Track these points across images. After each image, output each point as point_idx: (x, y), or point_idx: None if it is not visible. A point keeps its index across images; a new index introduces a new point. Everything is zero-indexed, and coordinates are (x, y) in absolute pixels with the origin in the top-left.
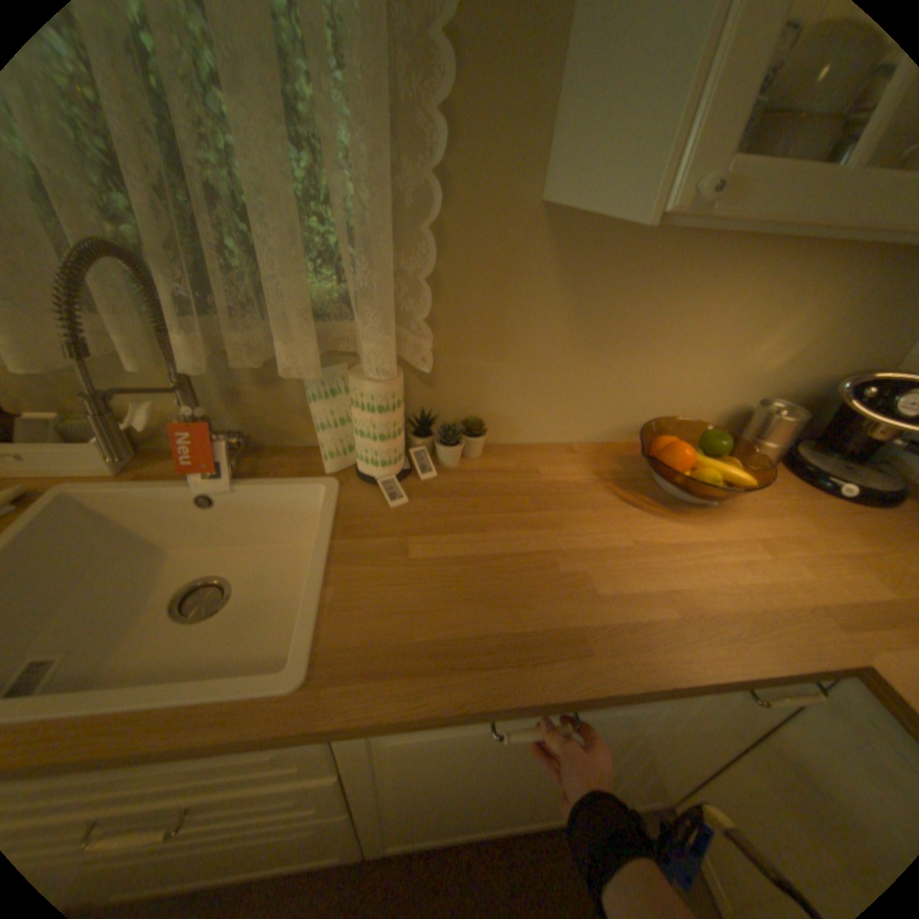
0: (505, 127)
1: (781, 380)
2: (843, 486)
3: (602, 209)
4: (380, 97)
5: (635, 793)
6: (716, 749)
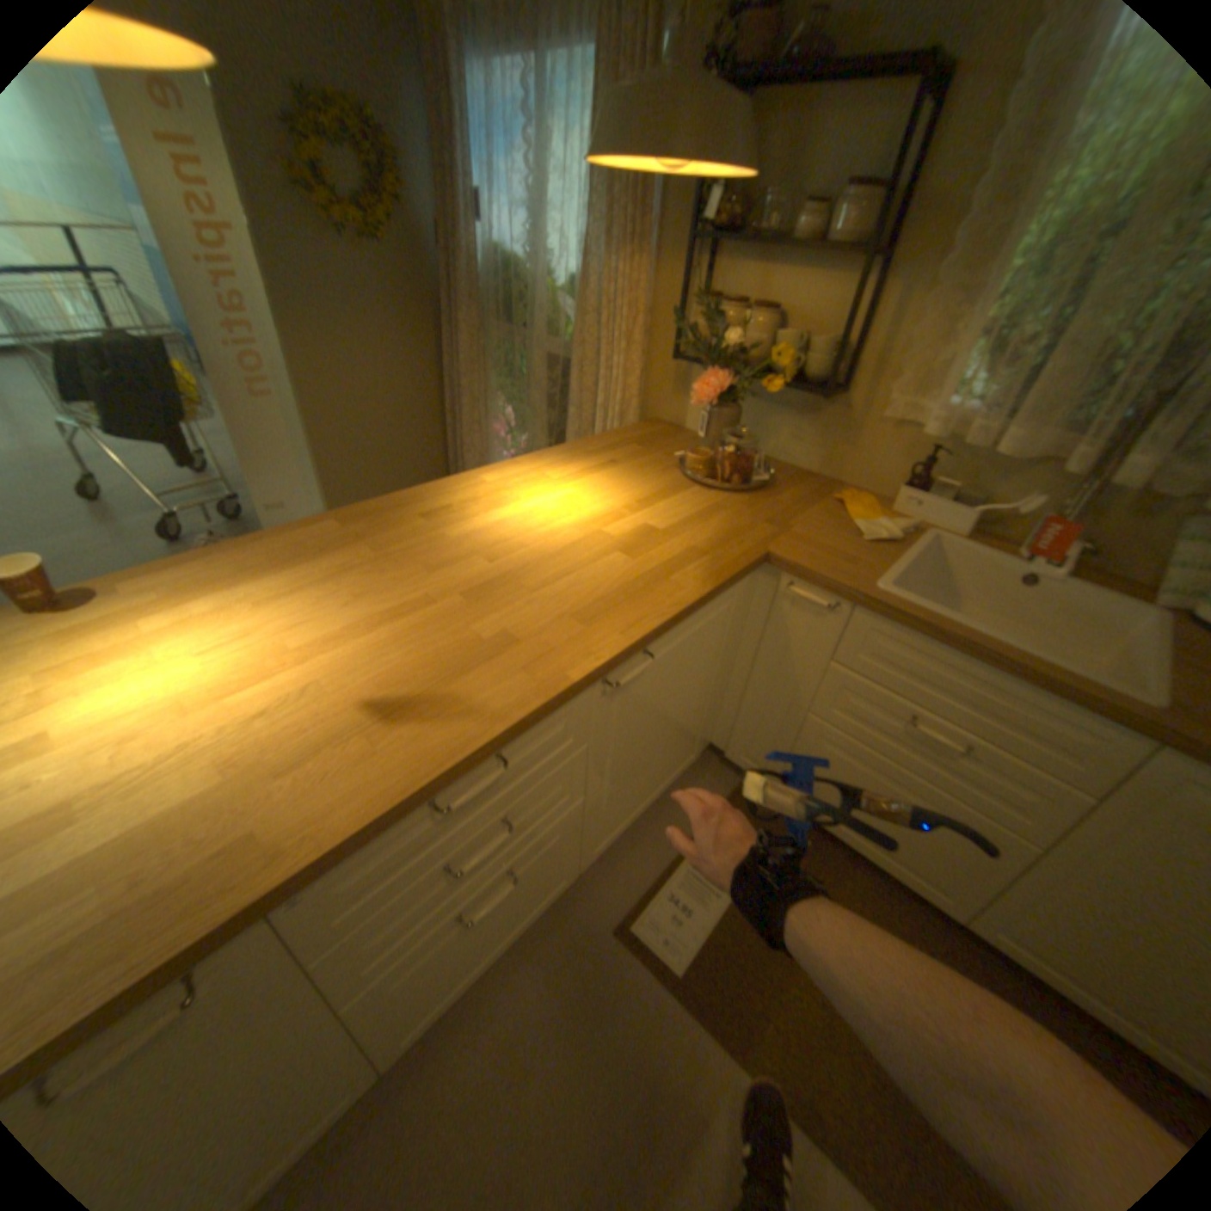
0: None
1: None
2: None
3: None
4: None
5: None
6: None
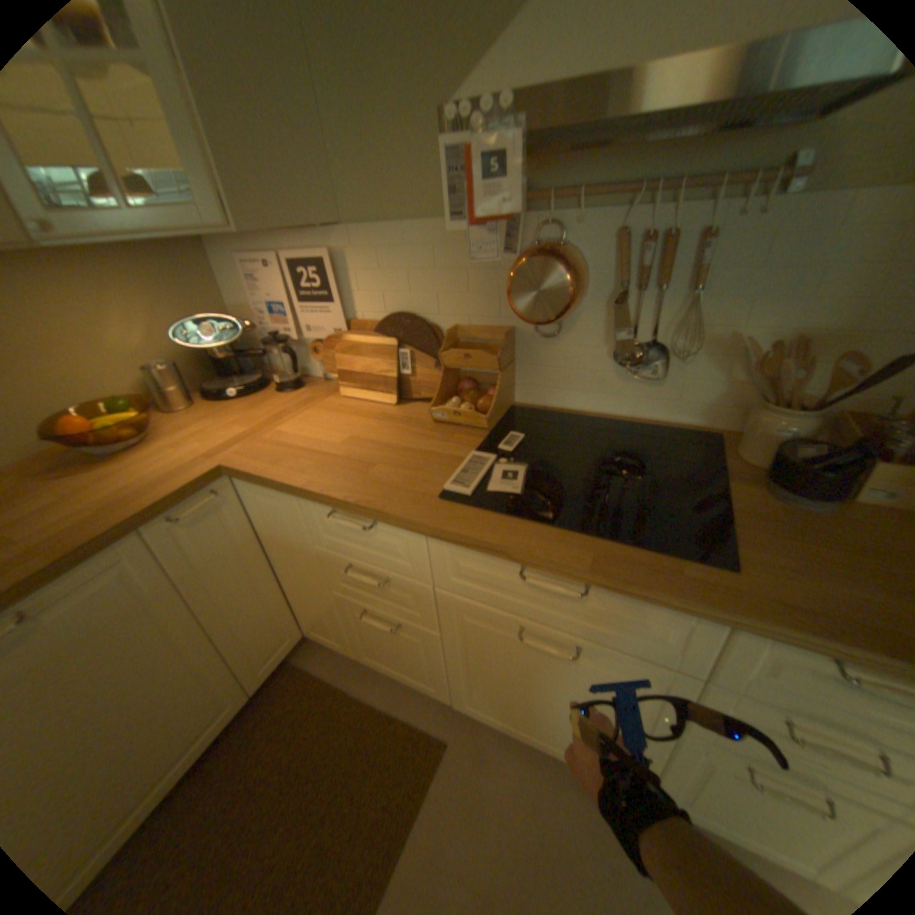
0: None
1: (154, 350)
2: (223, 393)
3: None
4: None
5: (241, 645)
6: (237, 573)
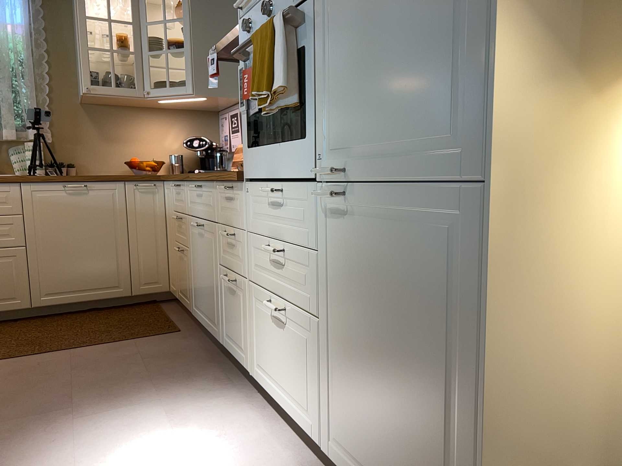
0: (65, 90)
1: (180, 151)
2: (192, 169)
3: (96, 105)
4: (32, 84)
5: (138, 262)
6: (150, 226)
